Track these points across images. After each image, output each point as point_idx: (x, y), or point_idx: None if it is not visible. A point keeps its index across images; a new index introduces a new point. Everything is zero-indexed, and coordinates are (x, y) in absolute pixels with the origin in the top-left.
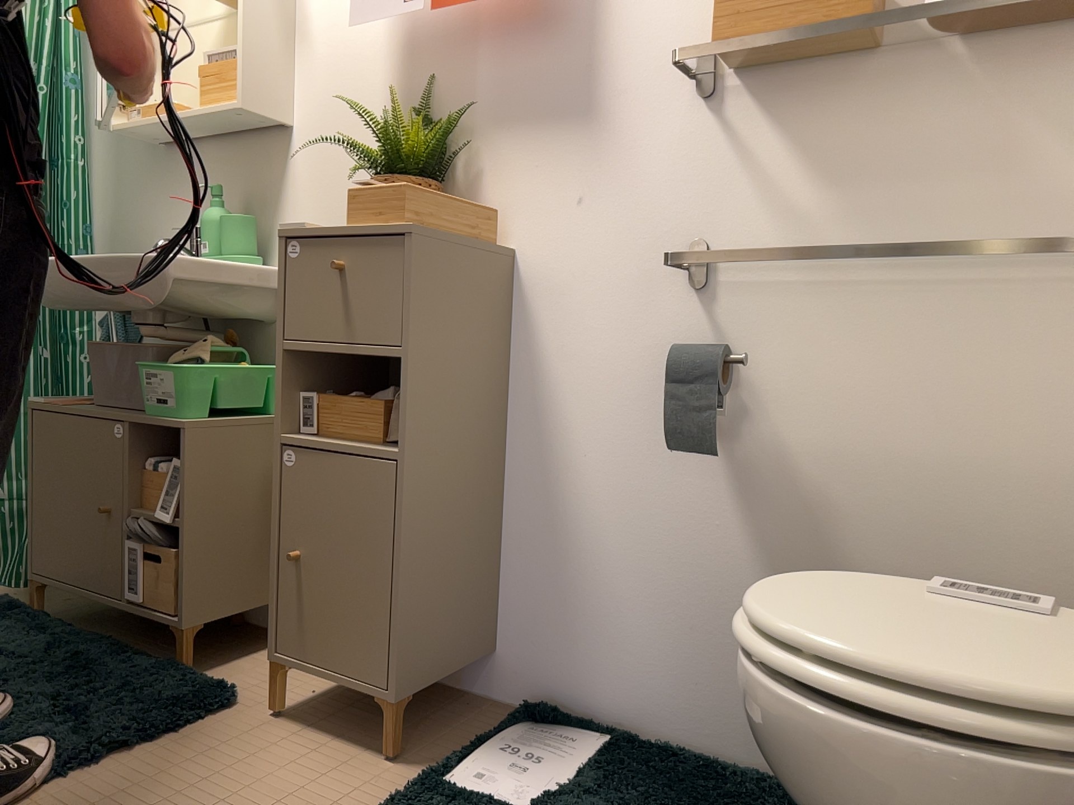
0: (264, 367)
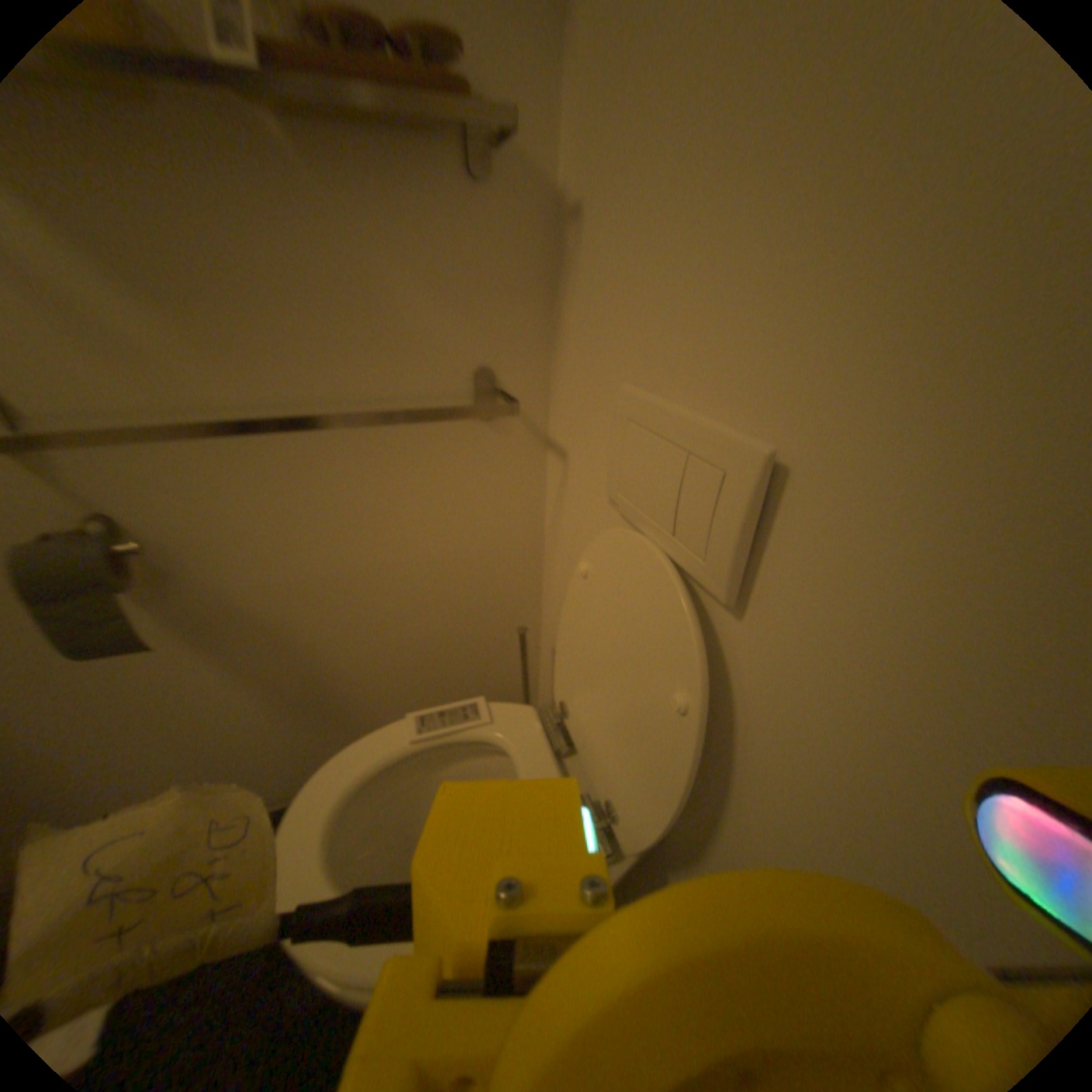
0: None
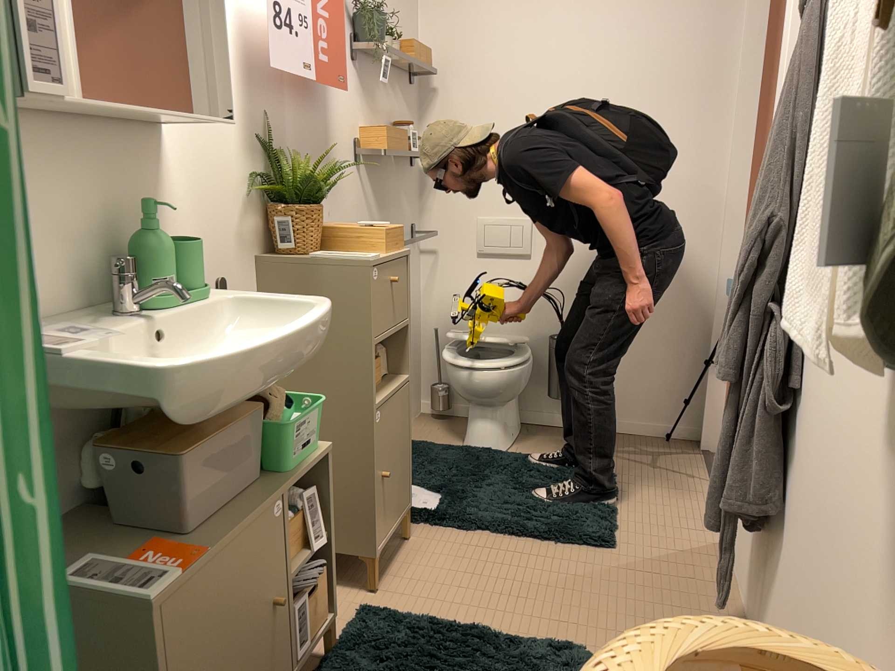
0: None
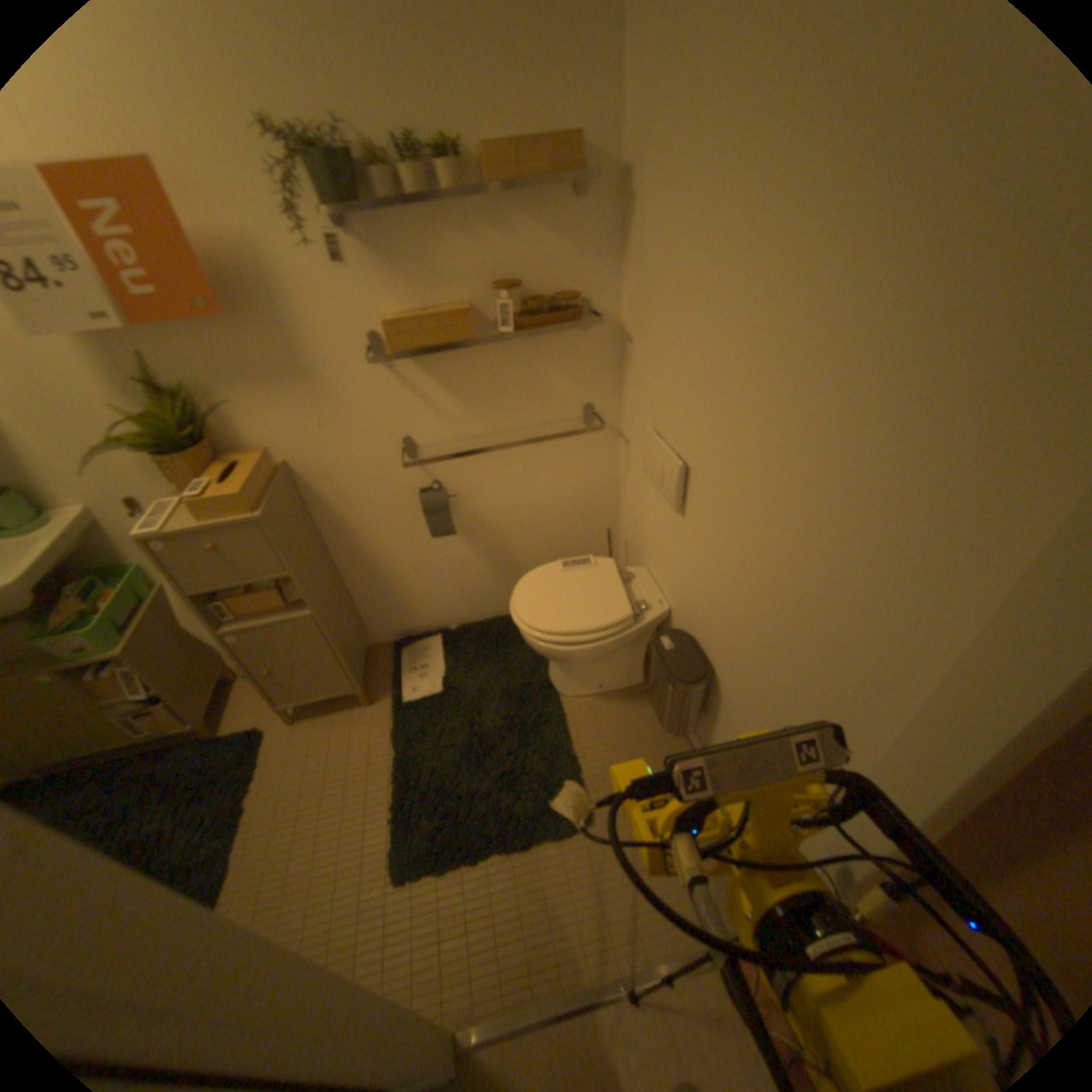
0: (118, 587)
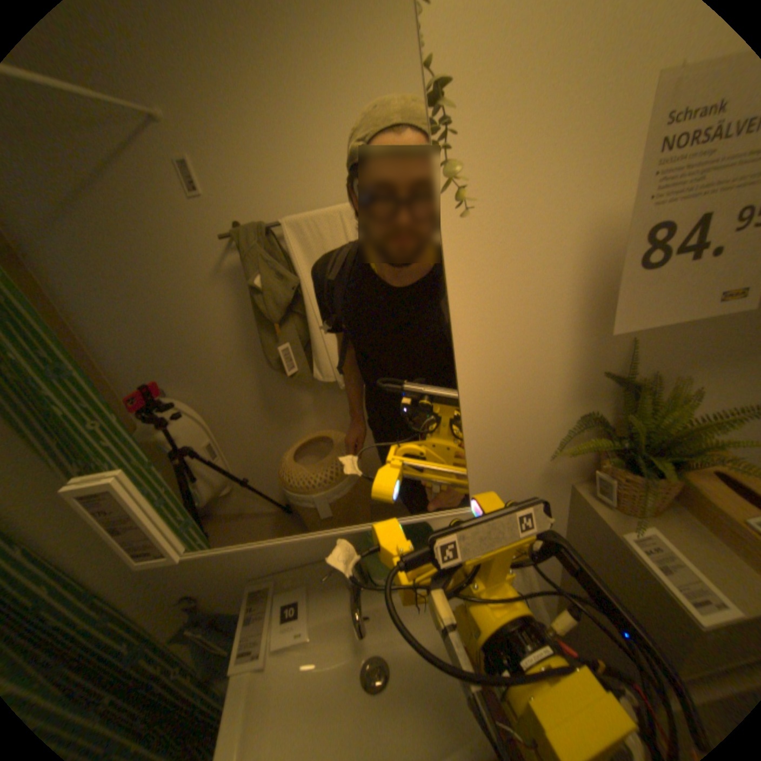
0: None
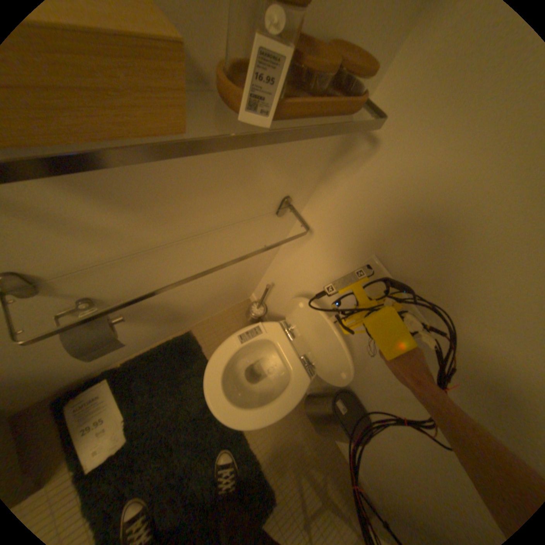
0: None
